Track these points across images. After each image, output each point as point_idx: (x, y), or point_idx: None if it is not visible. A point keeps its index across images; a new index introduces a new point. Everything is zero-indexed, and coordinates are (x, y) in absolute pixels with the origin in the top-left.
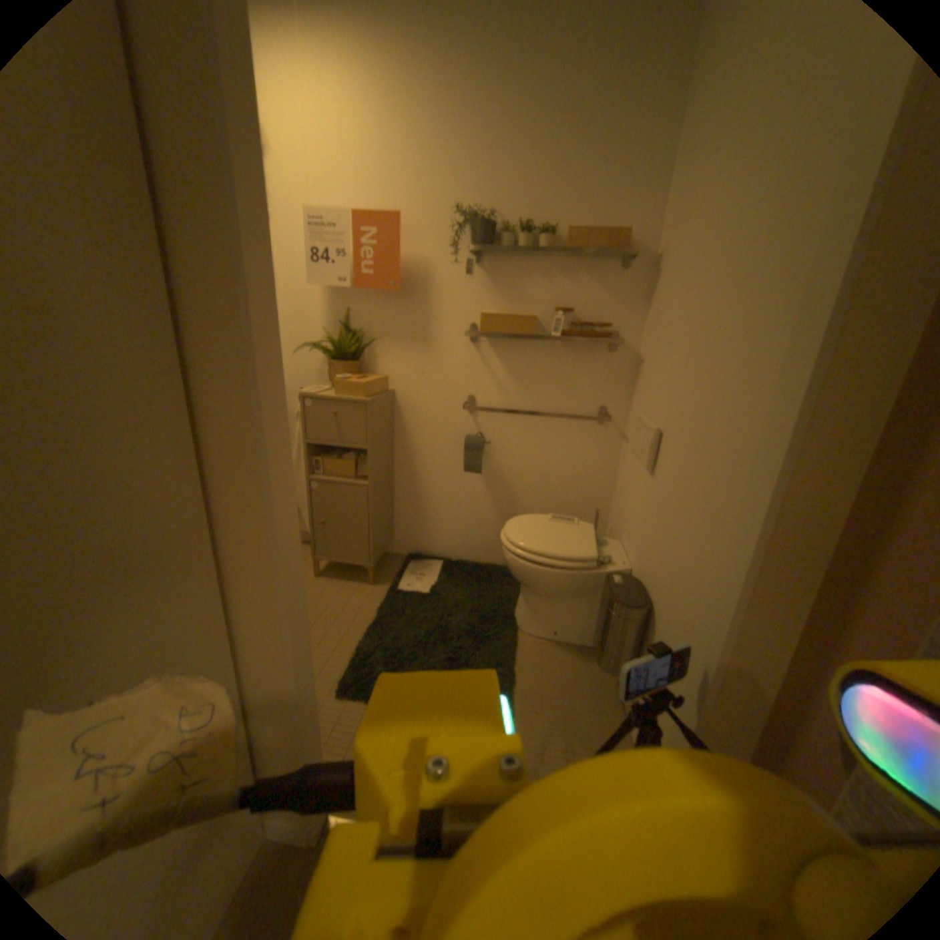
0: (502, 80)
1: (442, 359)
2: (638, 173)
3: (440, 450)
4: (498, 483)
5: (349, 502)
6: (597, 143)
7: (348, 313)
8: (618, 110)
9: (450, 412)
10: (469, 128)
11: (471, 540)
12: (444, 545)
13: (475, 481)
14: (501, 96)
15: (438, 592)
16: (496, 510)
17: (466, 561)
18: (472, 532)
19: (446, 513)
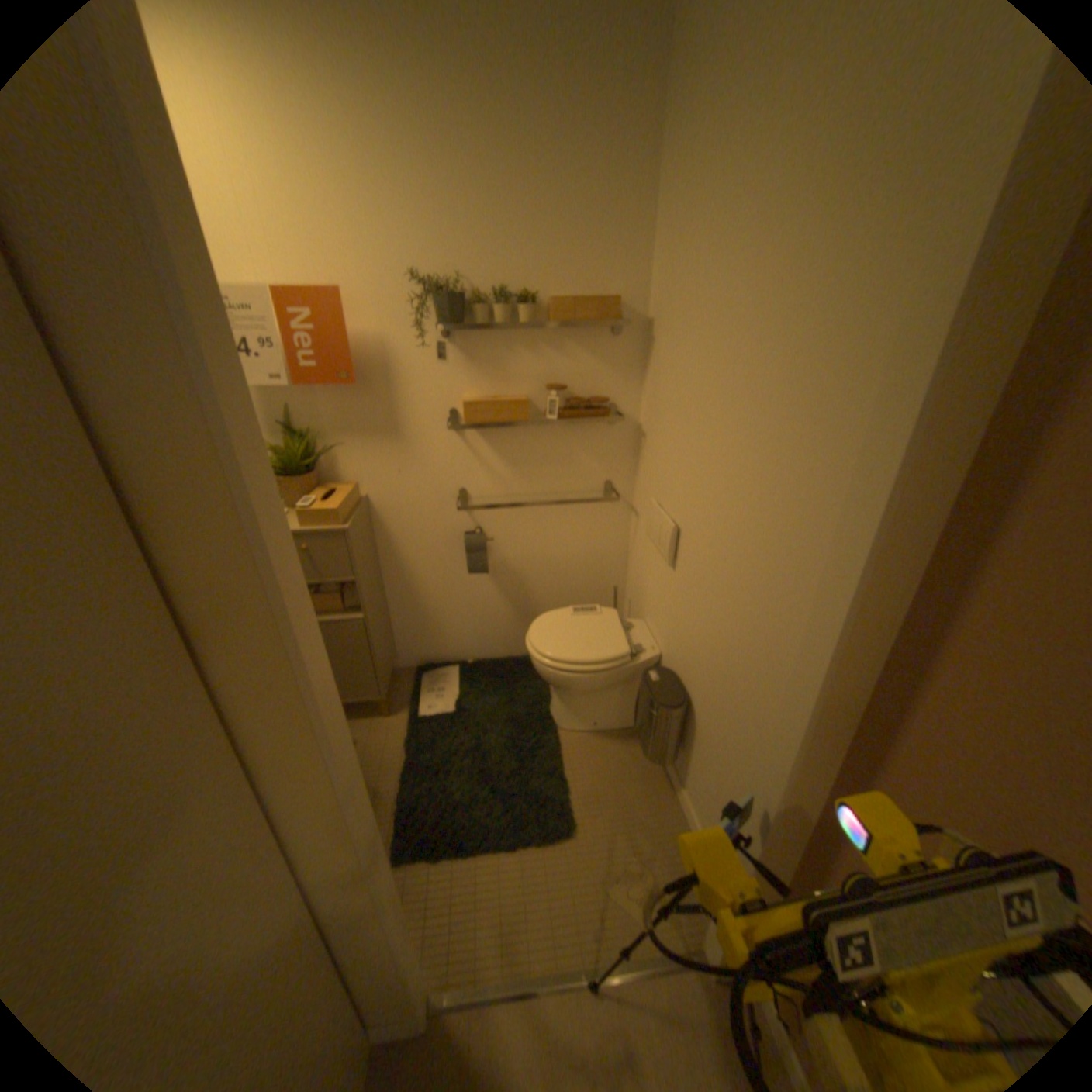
0: (444, 114)
1: (421, 456)
2: (618, 234)
3: (434, 554)
4: (505, 578)
5: (341, 642)
6: (568, 198)
7: (287, 413)
8: (588, 160)
9: (439, 512)
10: (410, 176)
11: (484, 640)
12: (455, 650)
13: (479, 581)
14: (446, 135)
15: (463, 710)
16: (507, 605)
17: (483, 662)
18: (483, 632)
19: (451, 618)
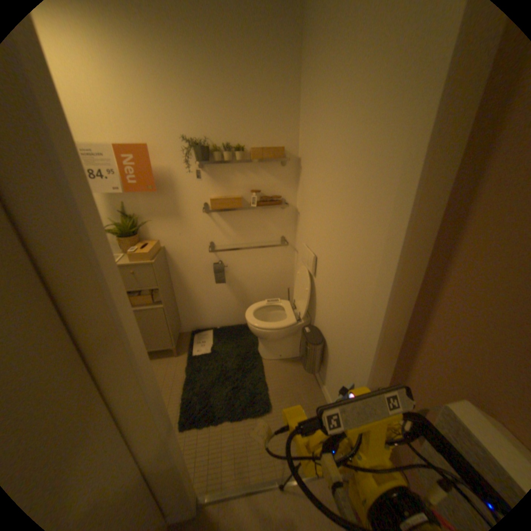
0: (196, 62)
1: (190, 226)
2: (282, 118)
3: (198, 274)
4: (234, 285)
5: (152, 319)
6: (258, 101)
7: (123, 206)
8: (266, 83)
9: (200, 254)
10: (181, 91)
11: (225, 316)
12: (211, 322)
13: (221, 287)
14: (198, 72)
15: (215, 352)
16: (235, 299)
17: (225, 328)
18: (224, 312)
19: (208, 306)
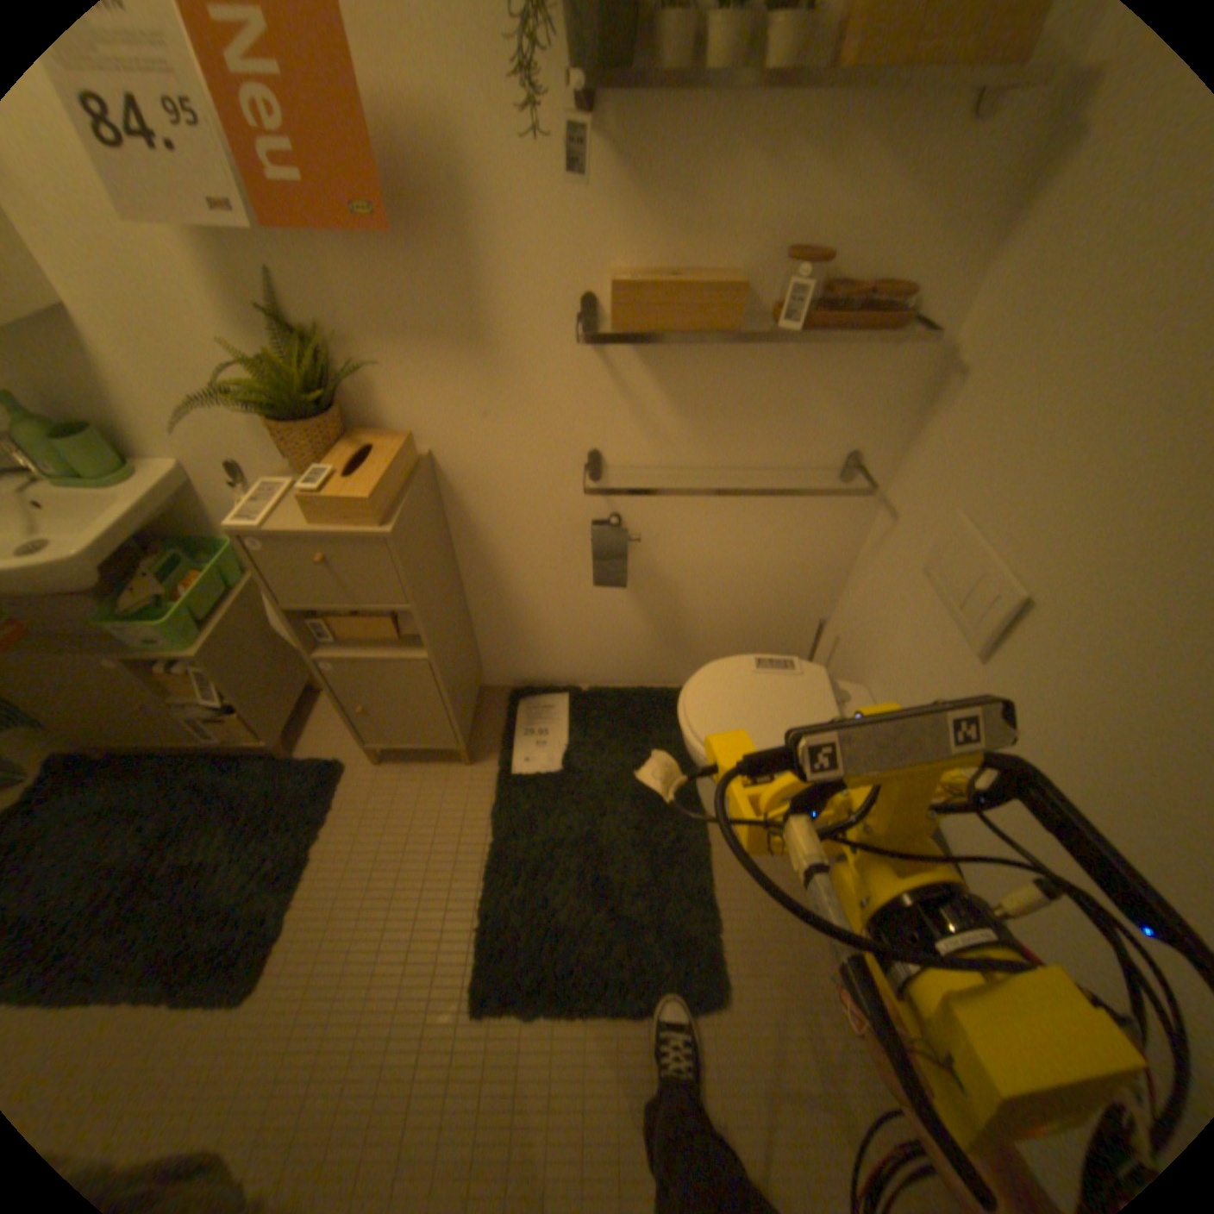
0: None
1: (522, 384)
2: None
3: (539, 548)
4: (649, 588)
5: (398, 684)
6: None
7: (268, 285)
8: None
9: (551, 485)
10: None
11: (607, 662)
12: (564, 671)
13: (608, 588)
14: None
15: (573, 769)
16: (645, 622)
17: (603, 690)
18: (607, 653)
19: (562, 633)
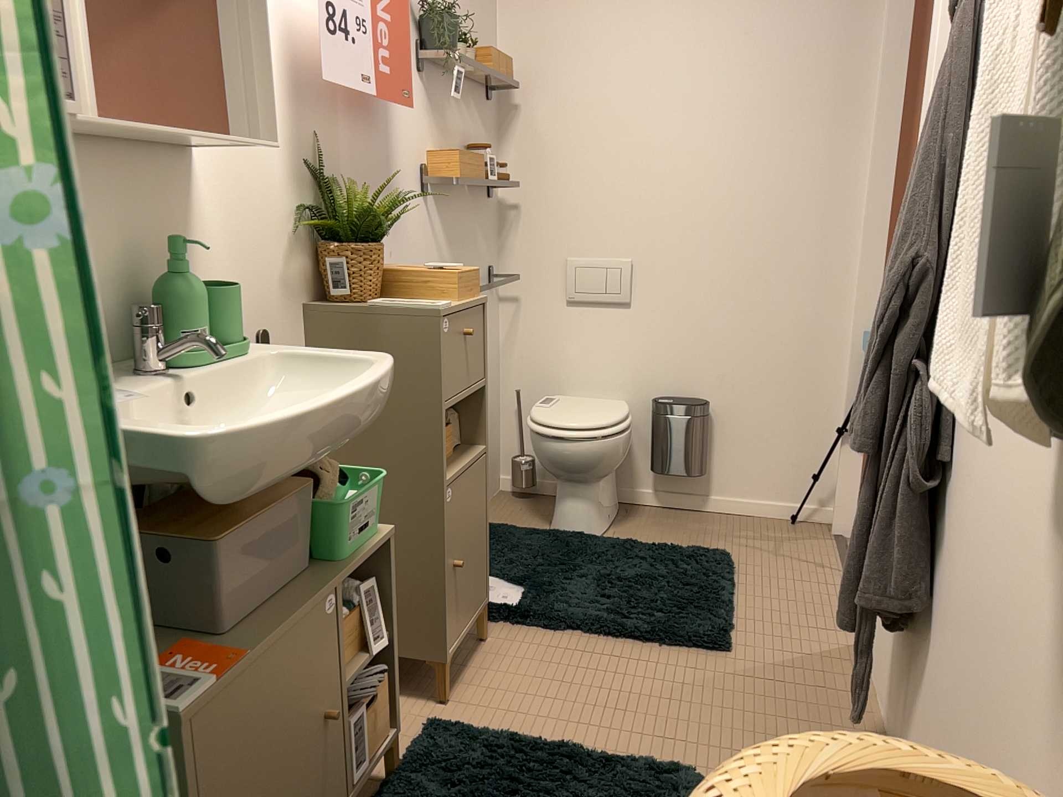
0: None
1: (405, 228)
2: (485, 6)
3: None
4: None
5: (474, 500)
6: None
7: (318, 148)
8: None
9: None
10: None
11: None
12: None
13: None
14: None
15: (530, 576)
16: None
17: None
18: None
19: None
